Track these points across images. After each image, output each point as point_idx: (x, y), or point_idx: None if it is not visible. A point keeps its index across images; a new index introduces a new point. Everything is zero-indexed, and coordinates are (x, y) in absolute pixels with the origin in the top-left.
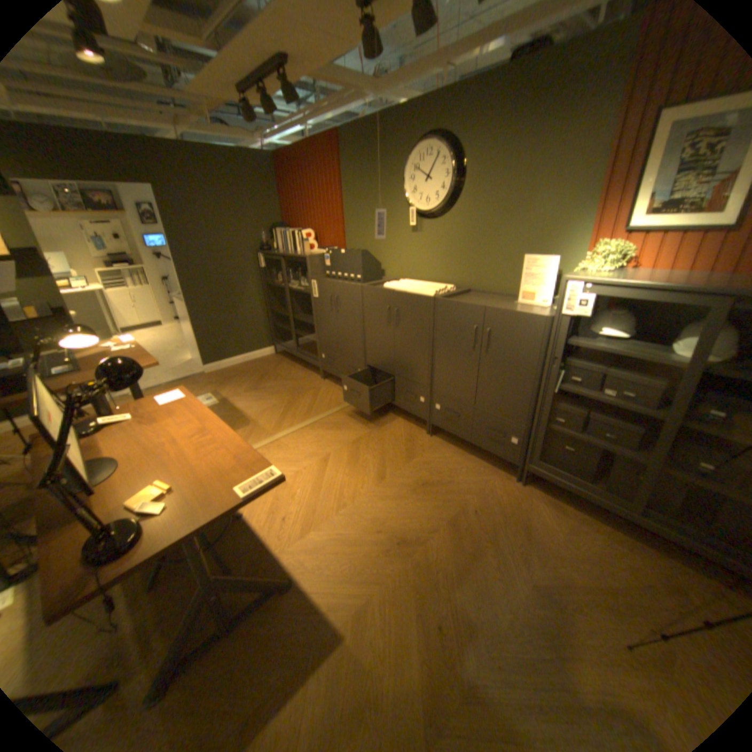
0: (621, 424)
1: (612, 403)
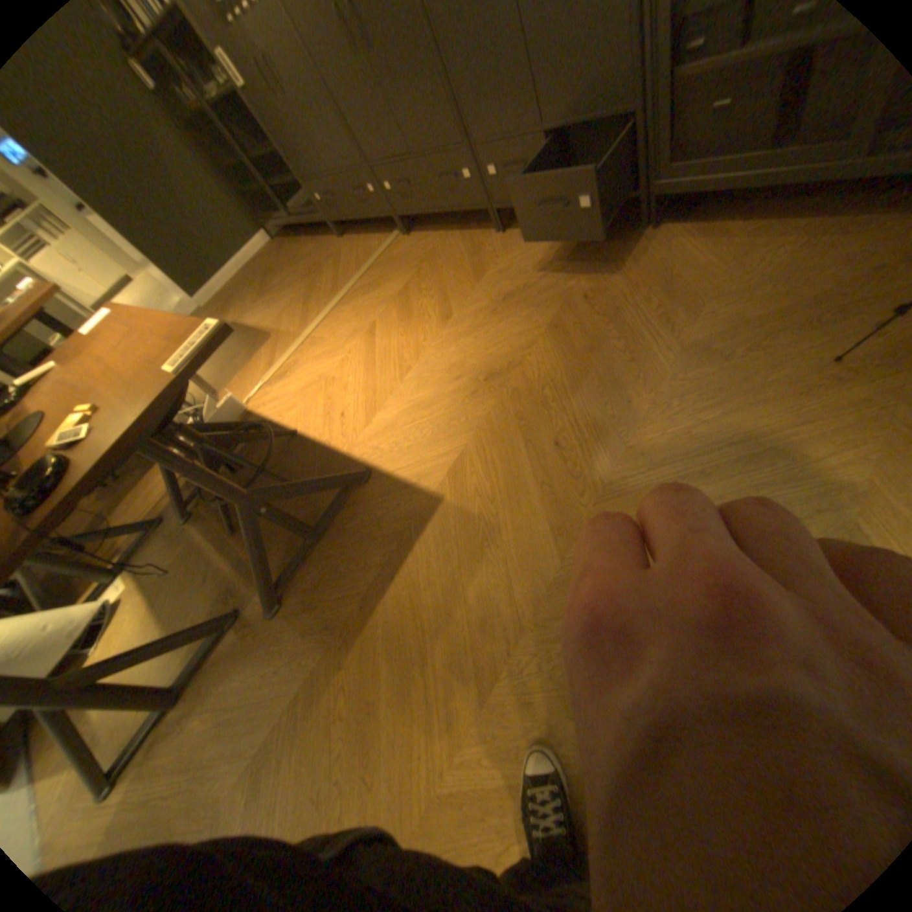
0: None
1: None
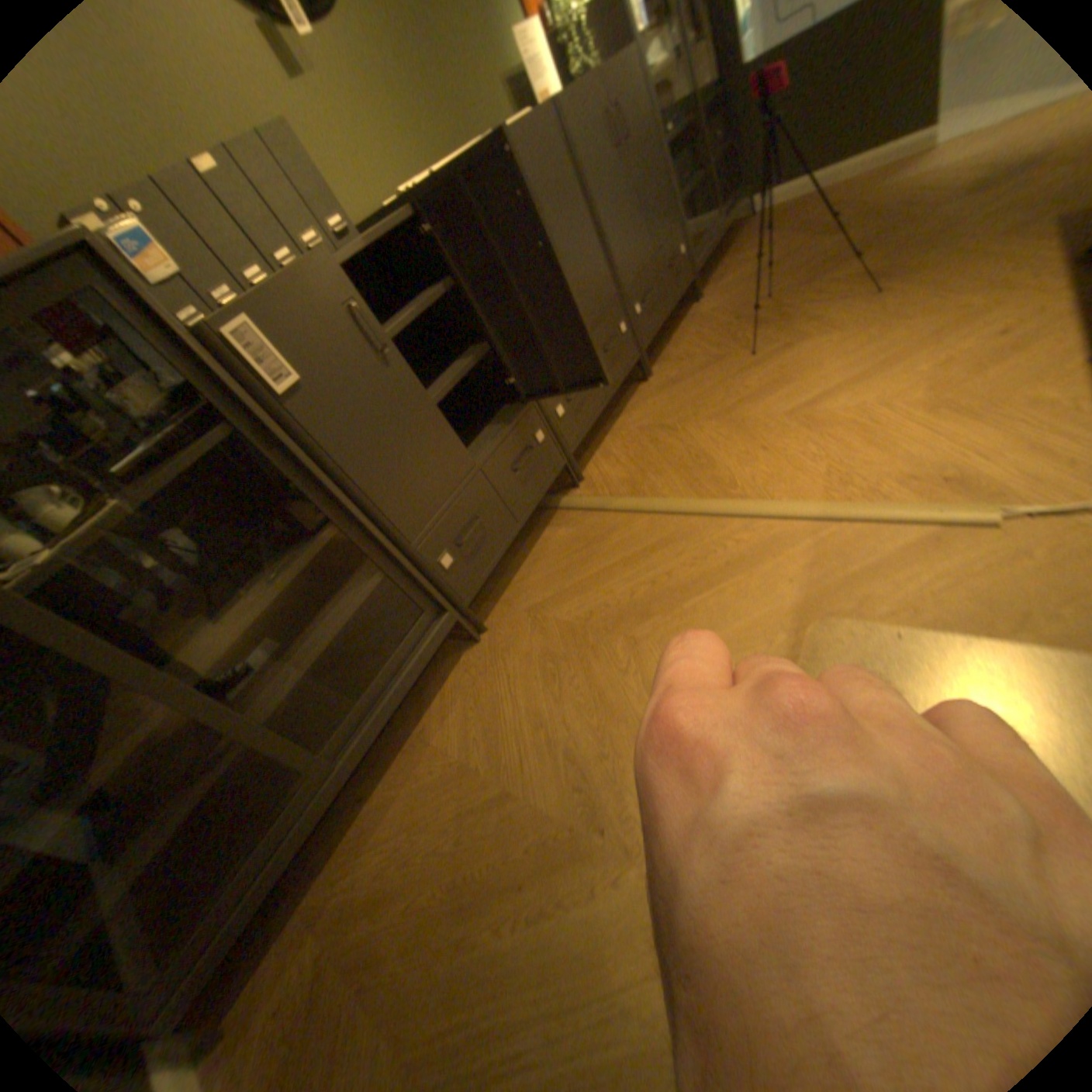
0: (682, 151)
1: (679, 125)
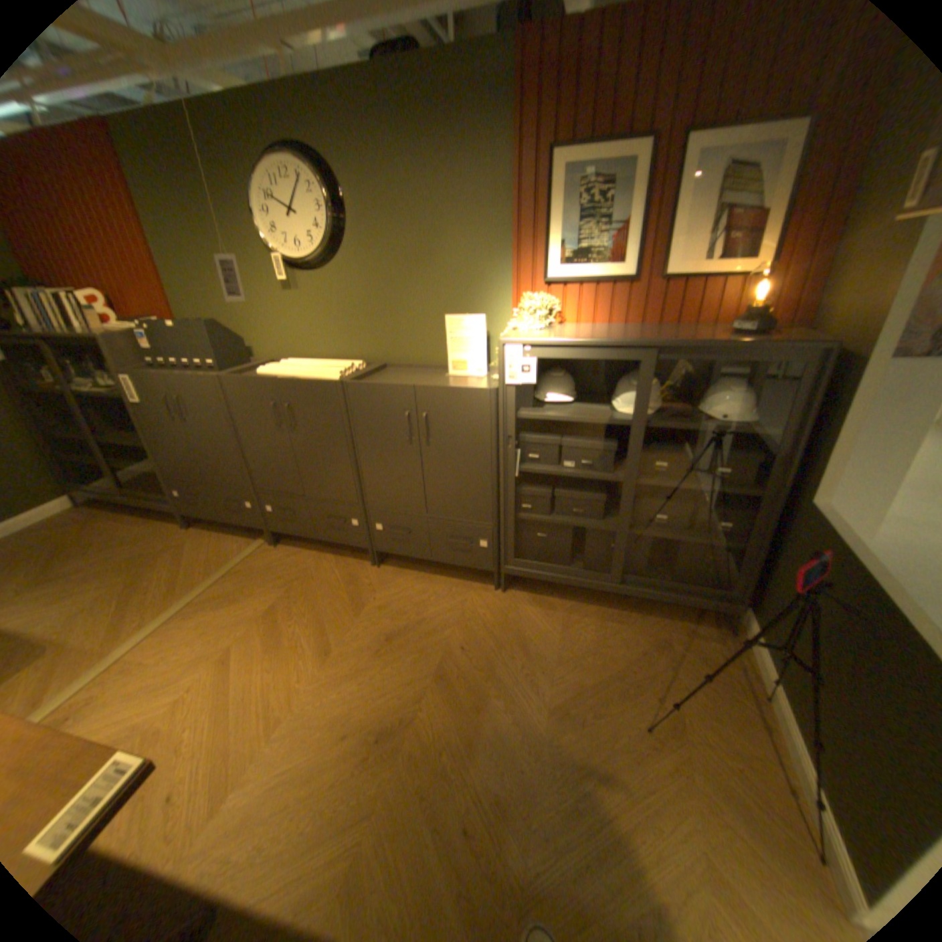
0: (584, 495)
1: (573, 475)
